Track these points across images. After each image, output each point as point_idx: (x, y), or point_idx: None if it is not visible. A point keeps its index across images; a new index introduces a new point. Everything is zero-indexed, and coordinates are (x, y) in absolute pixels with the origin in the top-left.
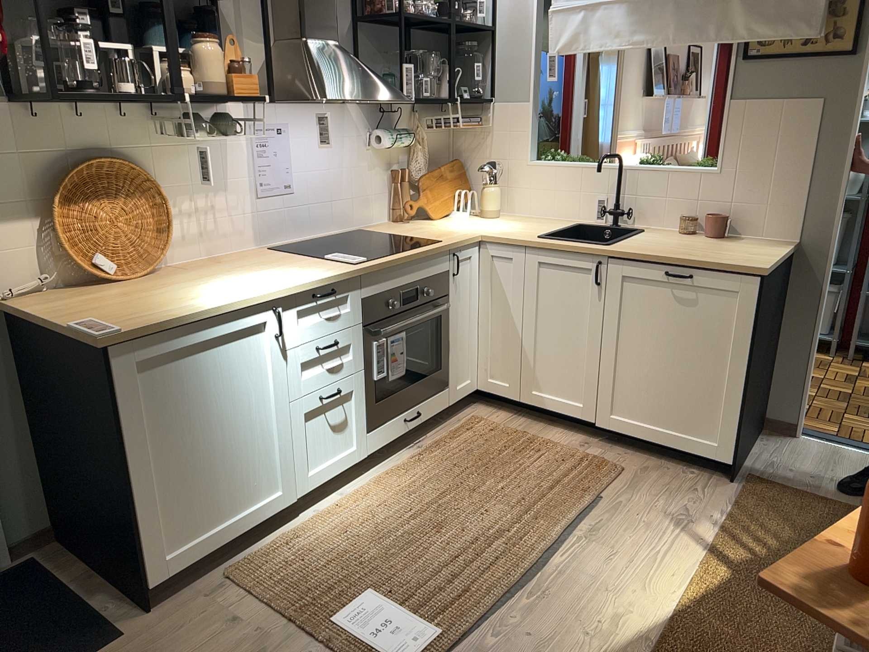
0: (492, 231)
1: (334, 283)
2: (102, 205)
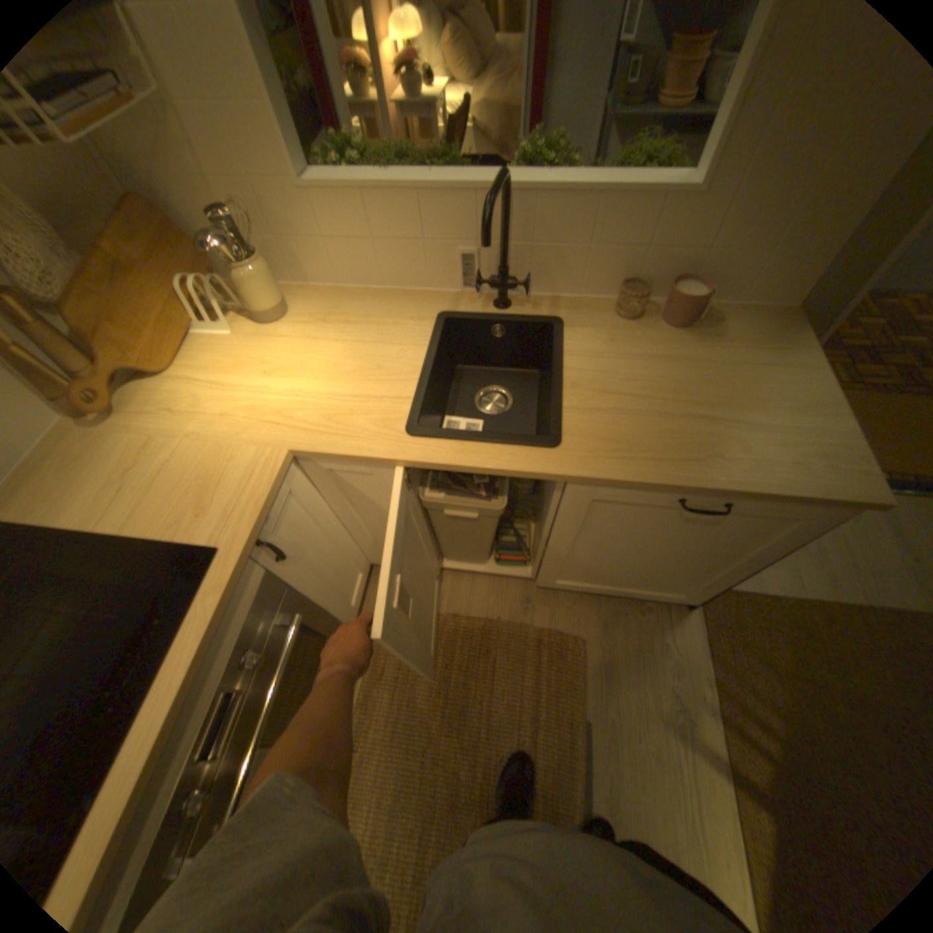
0: (300, 420)
1: None
2: None
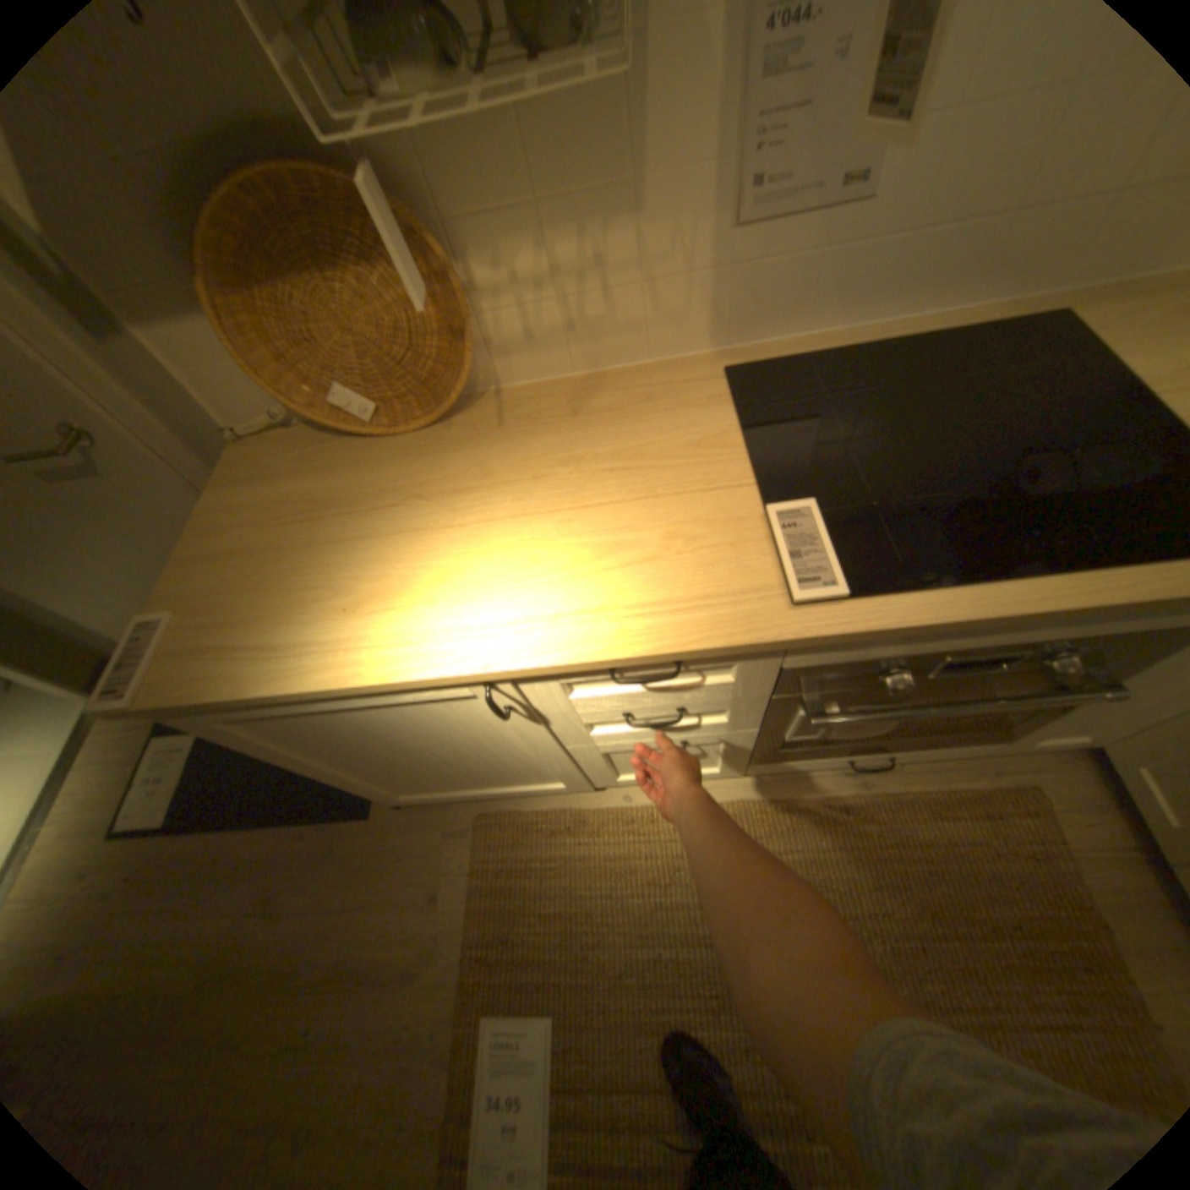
0: None
1: (685, 652)
2: (309, 279)
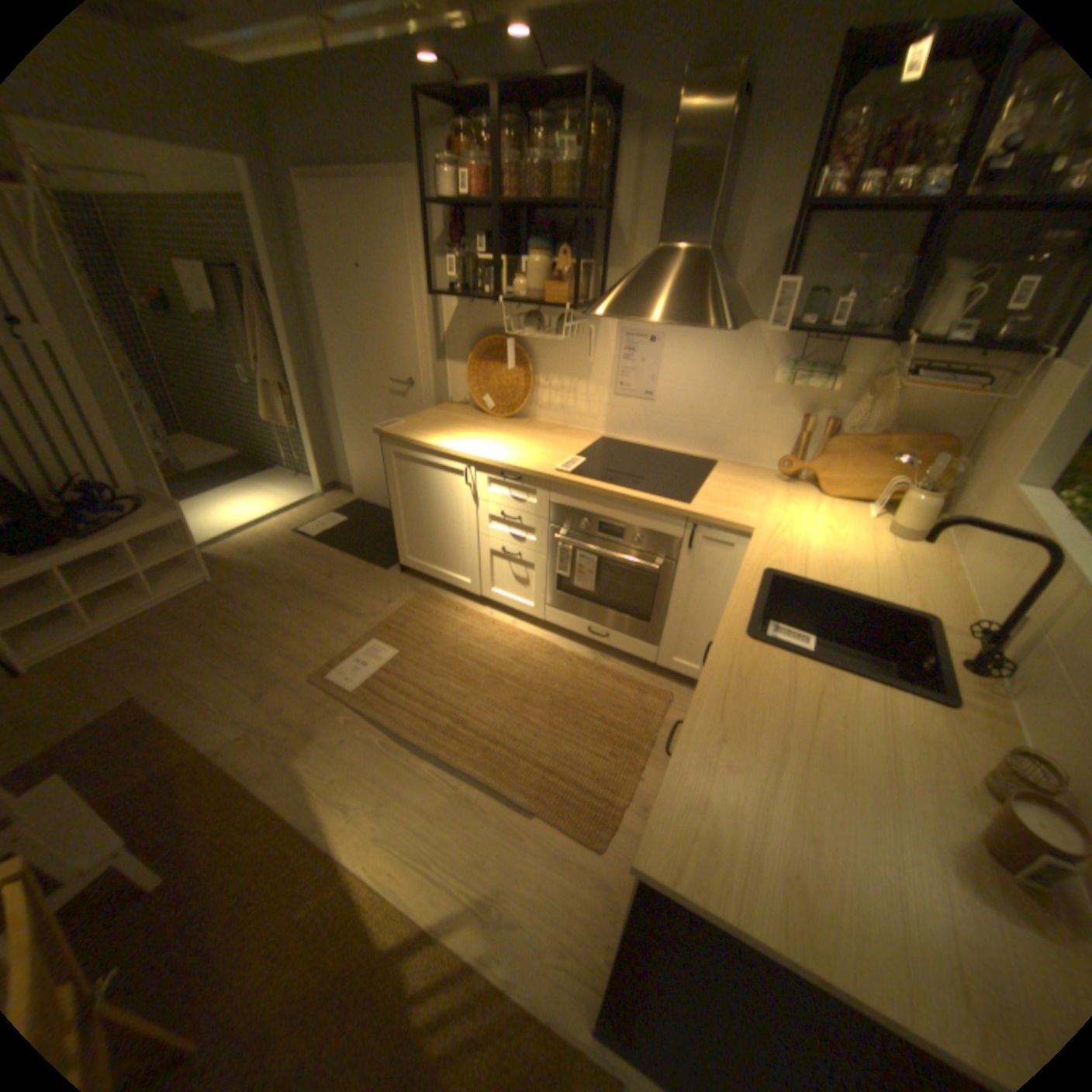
0: (781, 536)
1: (521, 474)
2: (496, 365)
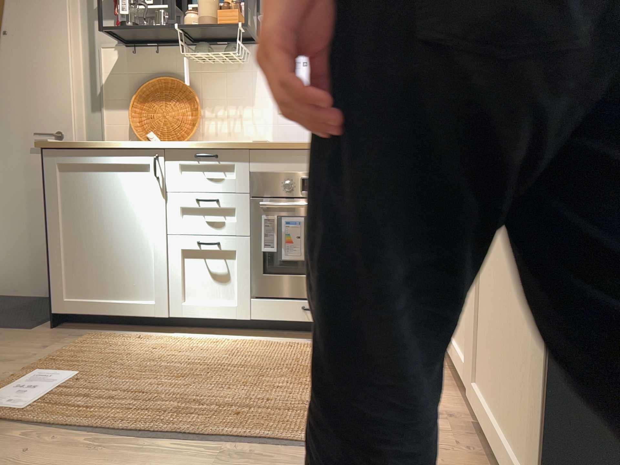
0: None
1: (217, 149)
2: (160, 103)
